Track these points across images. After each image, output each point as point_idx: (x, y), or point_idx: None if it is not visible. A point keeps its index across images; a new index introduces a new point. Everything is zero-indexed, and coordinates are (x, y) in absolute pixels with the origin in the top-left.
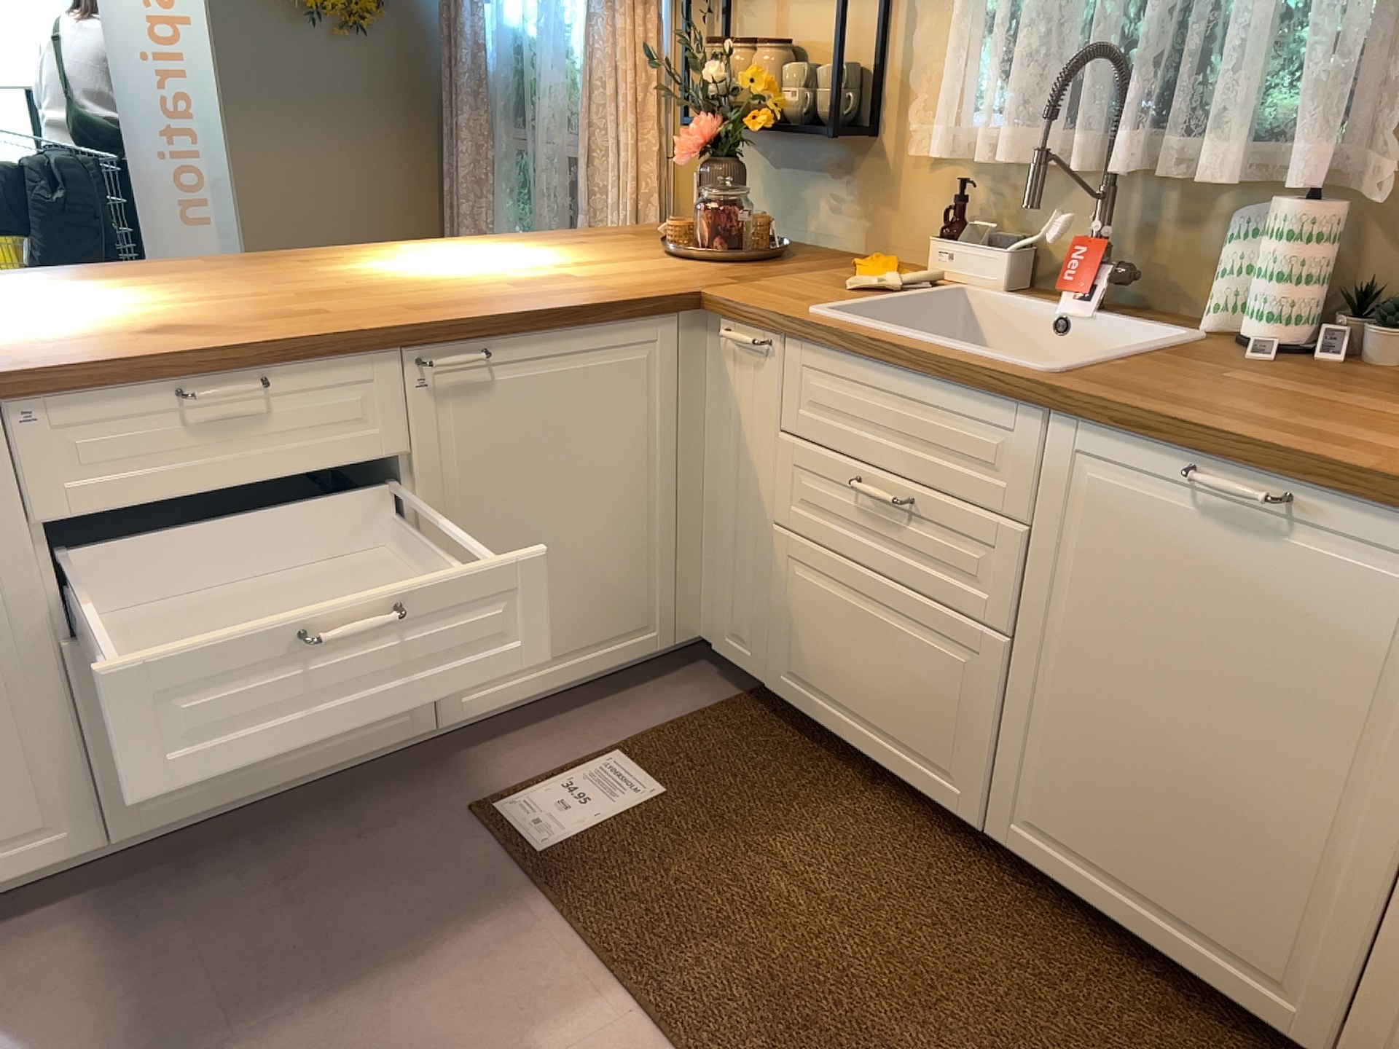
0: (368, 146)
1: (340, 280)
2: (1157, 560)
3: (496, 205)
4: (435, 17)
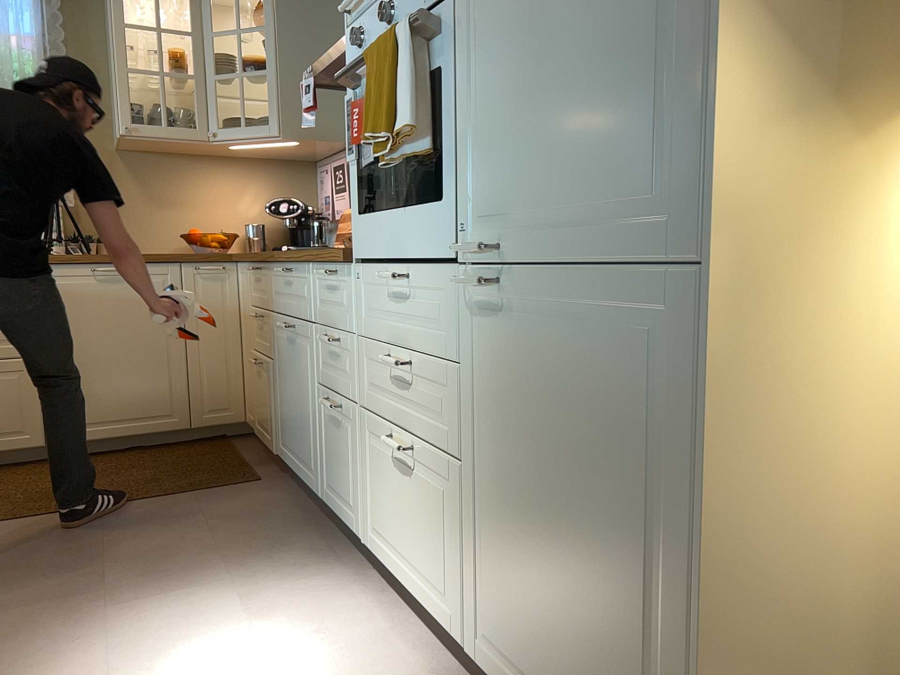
0: None
1: None
2: (88, 302)
3: None
4: None
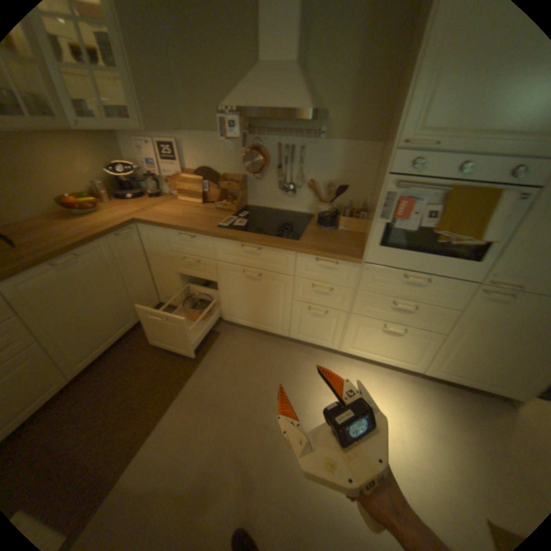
0: None
1: None
2: (55, 288)
3: None
4: None
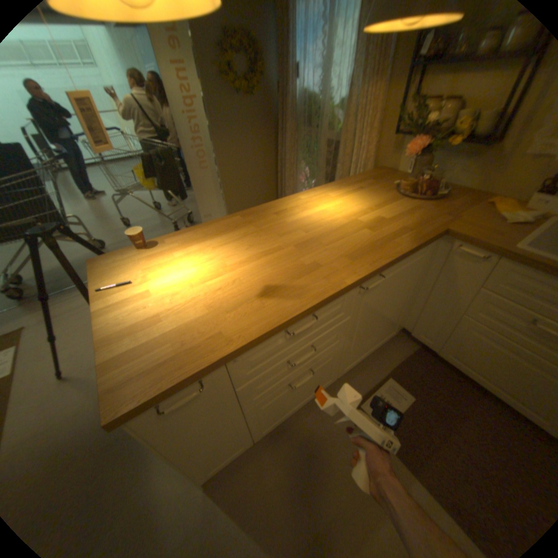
0: (253, 135)
1: (300, 229)
2: None
3: (296, 154)
4: (273, 82)
